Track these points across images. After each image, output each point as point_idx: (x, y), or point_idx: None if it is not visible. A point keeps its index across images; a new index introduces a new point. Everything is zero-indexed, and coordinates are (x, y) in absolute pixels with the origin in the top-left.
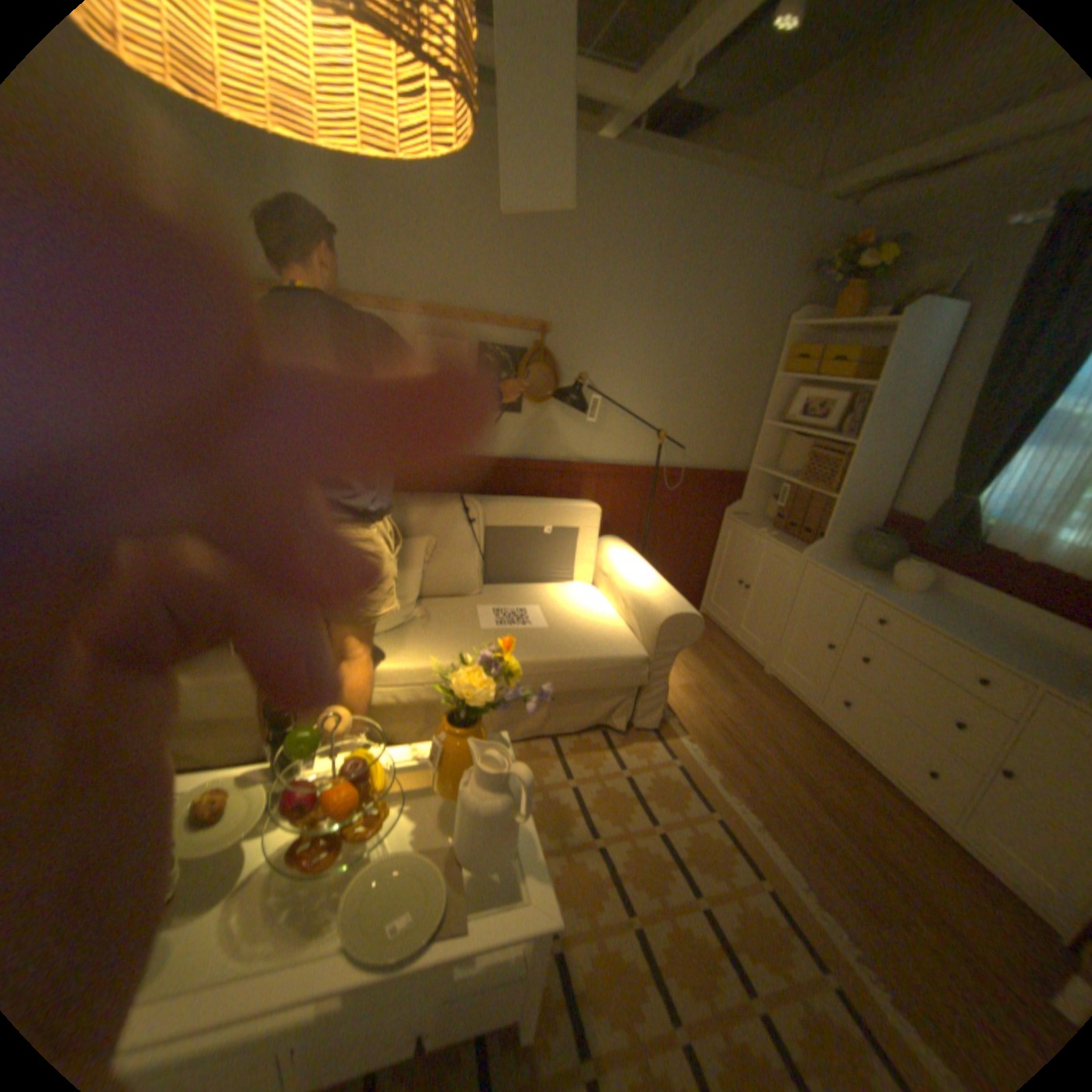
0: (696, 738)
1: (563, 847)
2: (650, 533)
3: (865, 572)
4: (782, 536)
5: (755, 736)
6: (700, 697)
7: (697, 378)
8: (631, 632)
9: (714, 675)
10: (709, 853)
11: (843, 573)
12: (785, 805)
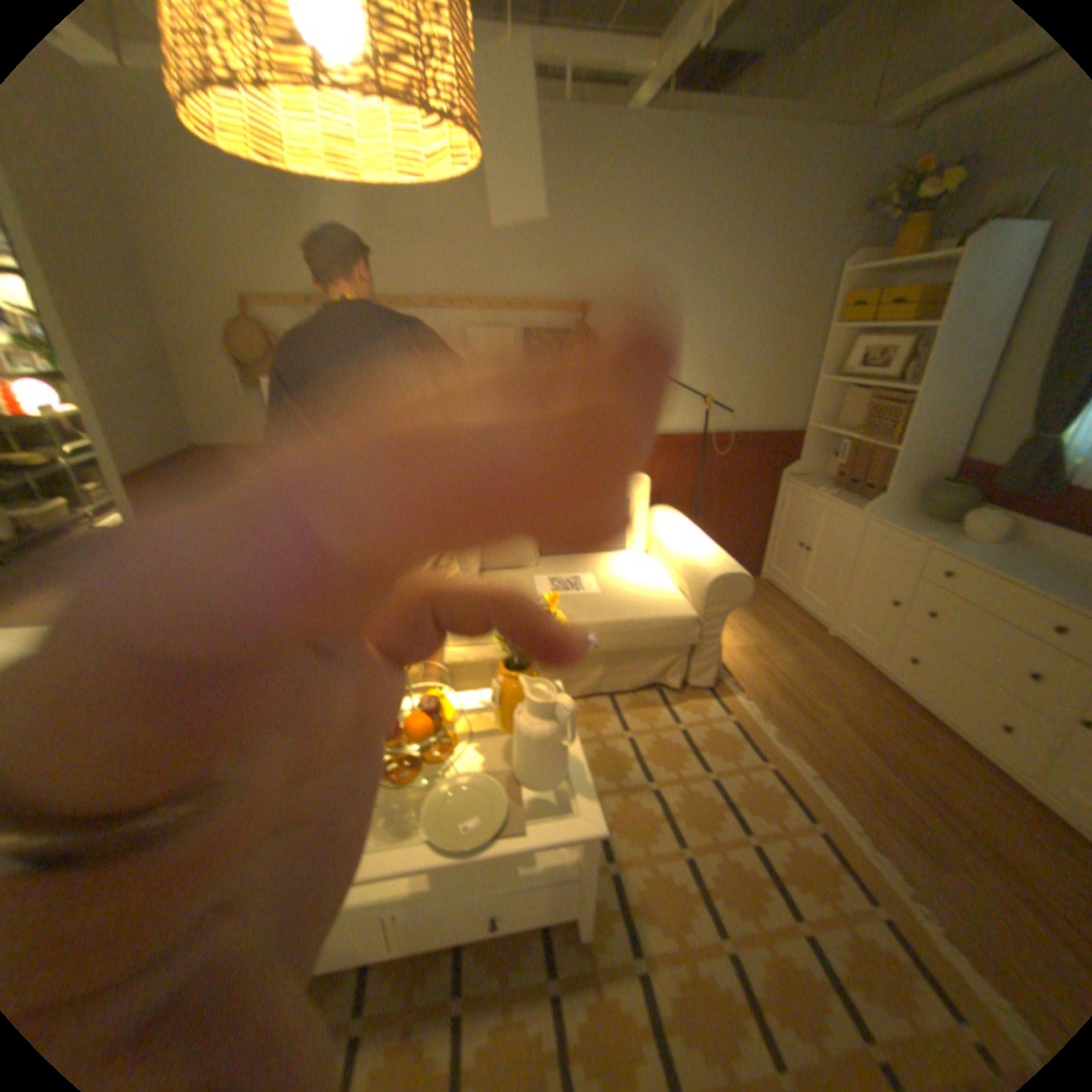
0: (752, 696)
1: (618, 787)
2: (703, 500)
3: (933, 524)
4: (843, 493)
5: (814, 694)
6: (757, 658)
7: (743, 338)
8: (681, 594)
9: (773, 637)
10: (760, 798)
11: (906, 527)
12: (843, 757)
